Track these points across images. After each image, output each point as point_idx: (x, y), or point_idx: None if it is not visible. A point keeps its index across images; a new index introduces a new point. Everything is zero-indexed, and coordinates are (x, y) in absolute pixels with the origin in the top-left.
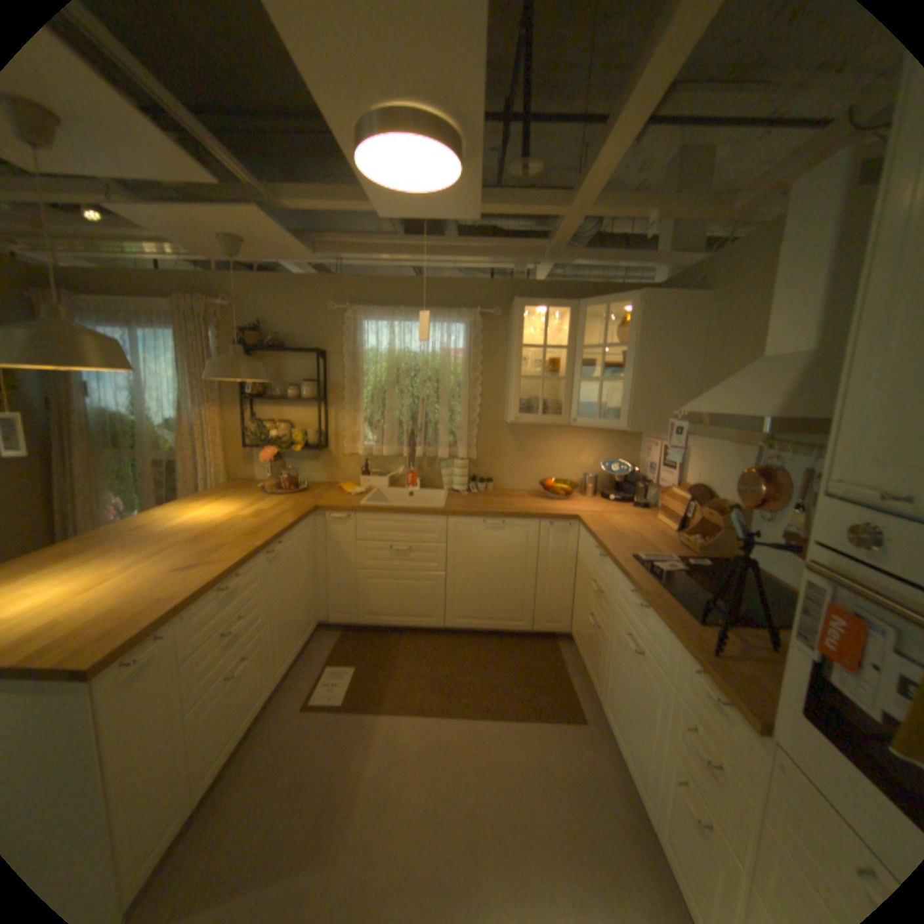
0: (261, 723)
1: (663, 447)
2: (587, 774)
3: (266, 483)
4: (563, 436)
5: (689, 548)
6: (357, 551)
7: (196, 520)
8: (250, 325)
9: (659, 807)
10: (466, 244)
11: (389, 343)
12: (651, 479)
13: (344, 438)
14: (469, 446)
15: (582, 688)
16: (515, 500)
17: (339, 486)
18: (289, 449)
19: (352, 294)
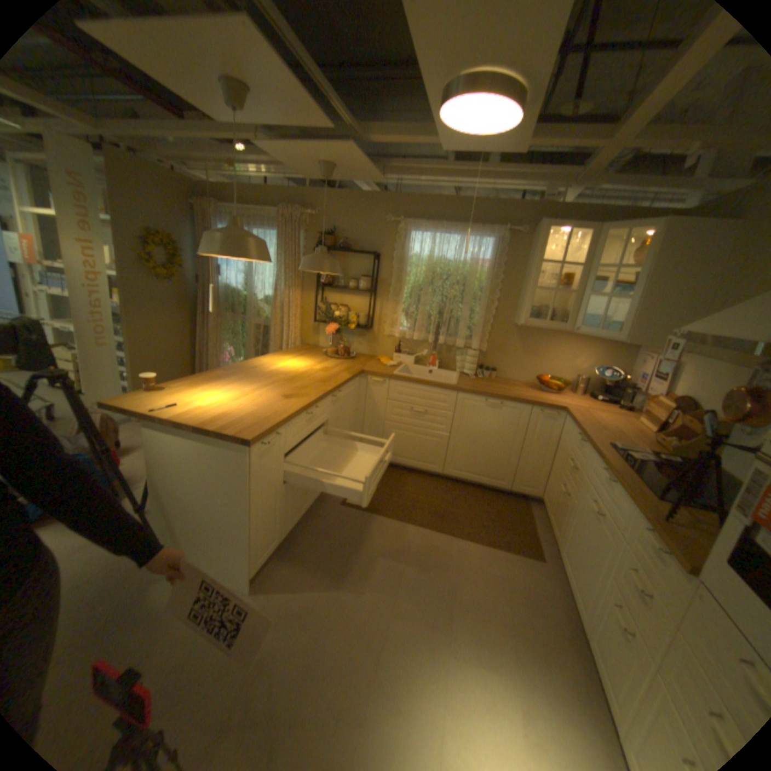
0: (316, 506)
1: (659, 360)
2: (540, 592)
3: (328, 350)
4: (564, 341)
5: (664, 447)
6: (387, 407)
7: (287, 368)
8: (328, 230)
9: (595, 622)
10: (507, 169)
11: (429, 251)
12: (640, 387)
13: (384, 323)
14: (481, 340)
15: (546, 538)
16: (514, 388)
17: (377, 358)
18: (345, 326)
19: (405, 209)
